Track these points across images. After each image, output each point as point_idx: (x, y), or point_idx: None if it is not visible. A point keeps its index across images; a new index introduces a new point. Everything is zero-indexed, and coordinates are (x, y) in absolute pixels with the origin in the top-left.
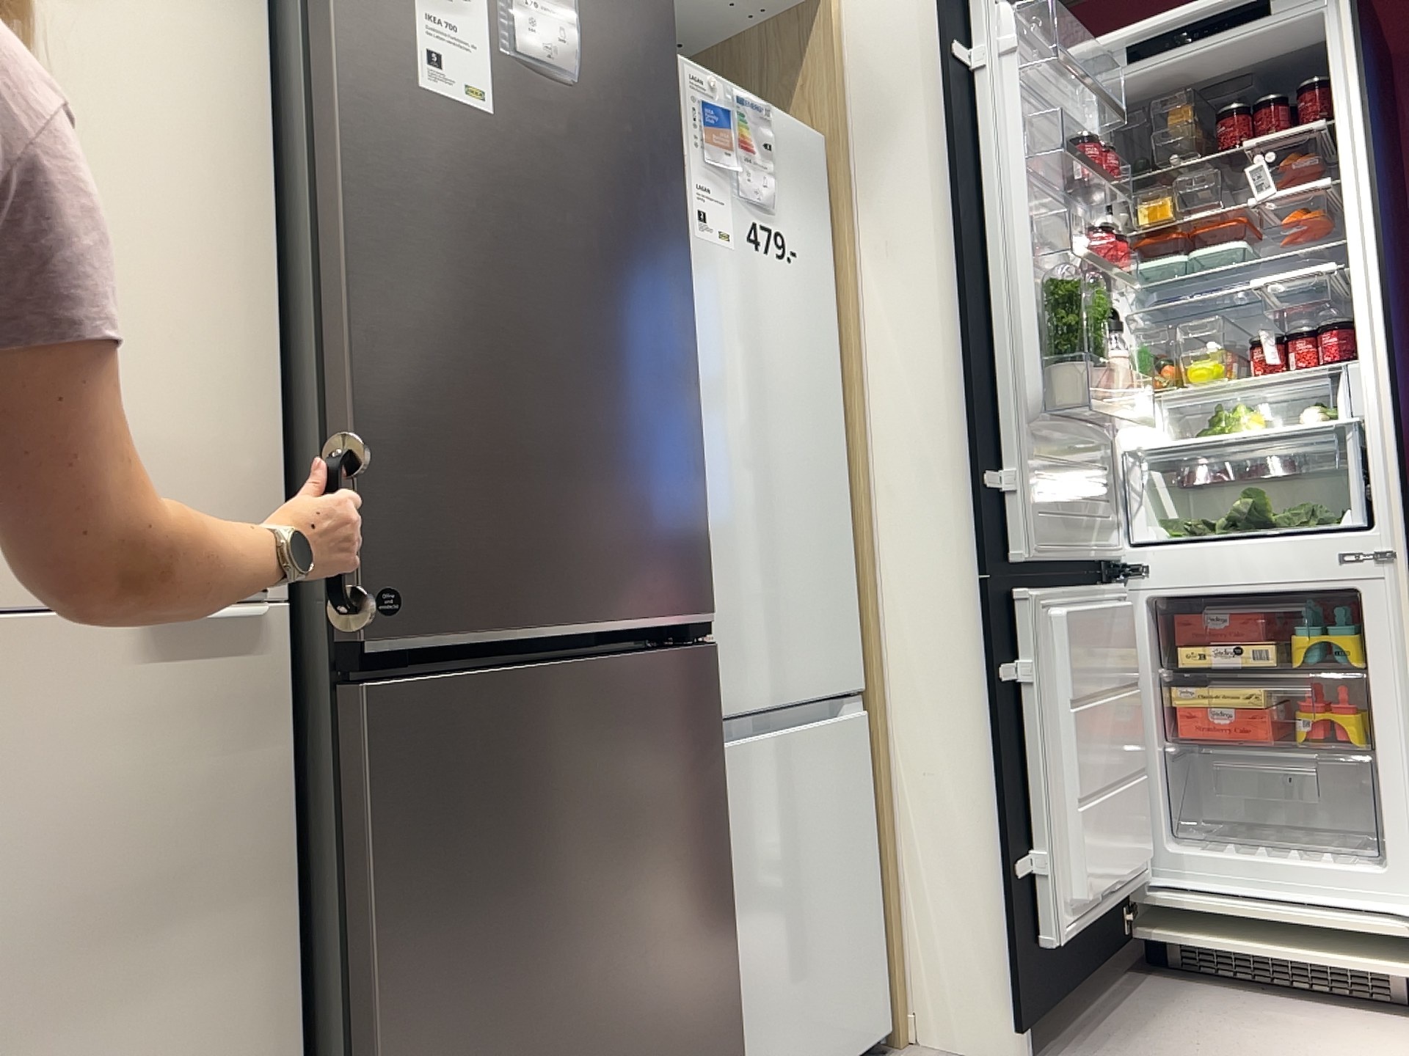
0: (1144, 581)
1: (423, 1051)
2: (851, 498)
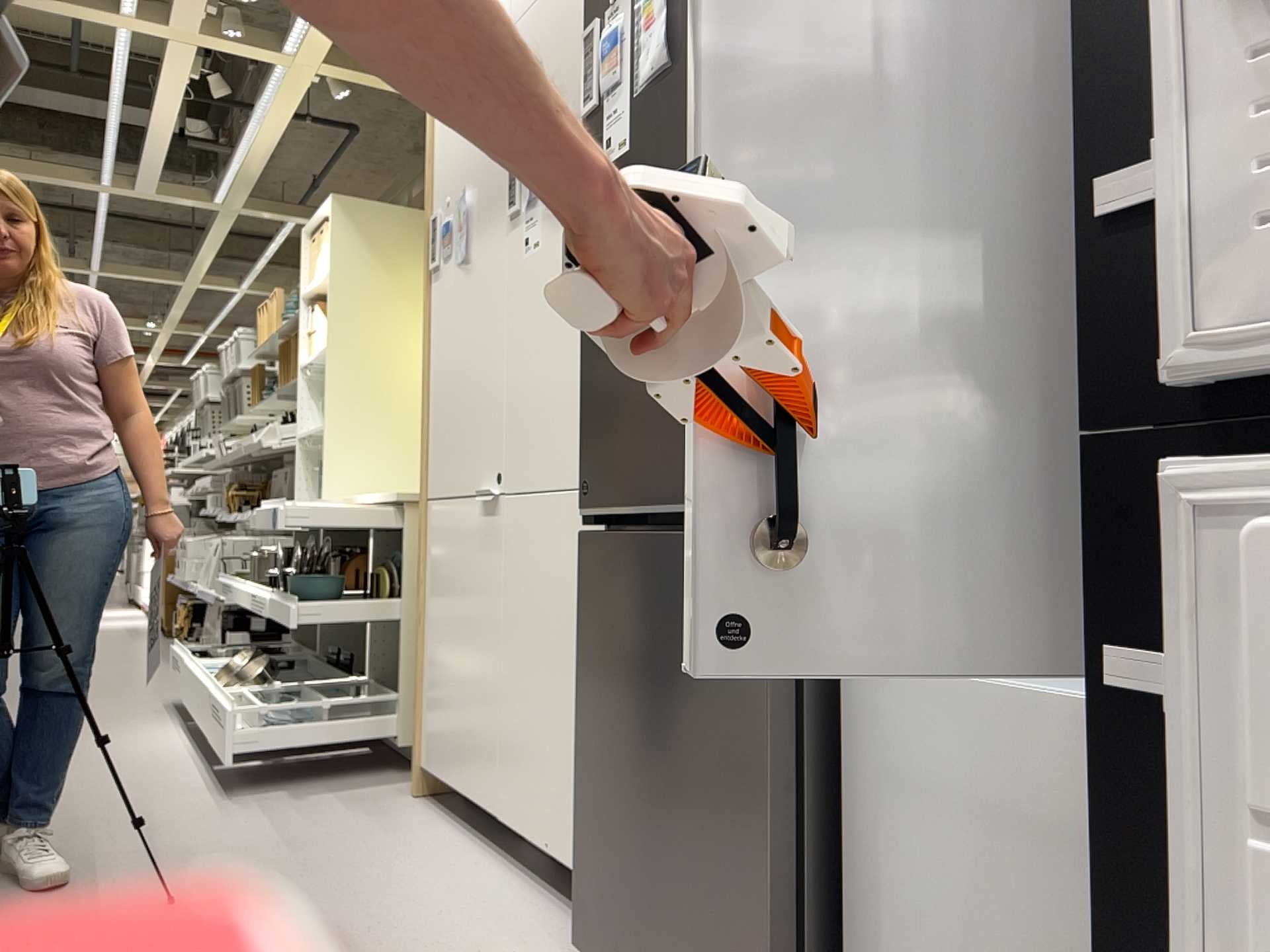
0: None
1: (588, 748)
2: None
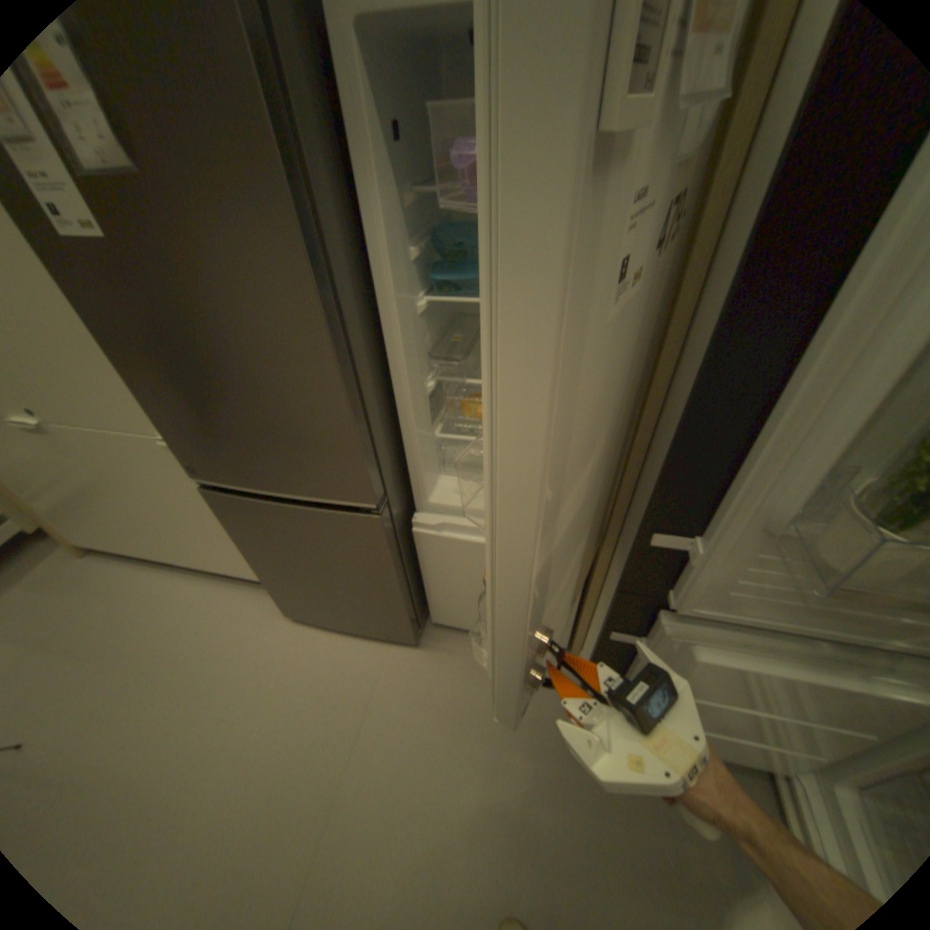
0: None
1: (261, 567)
2: (632, 435)
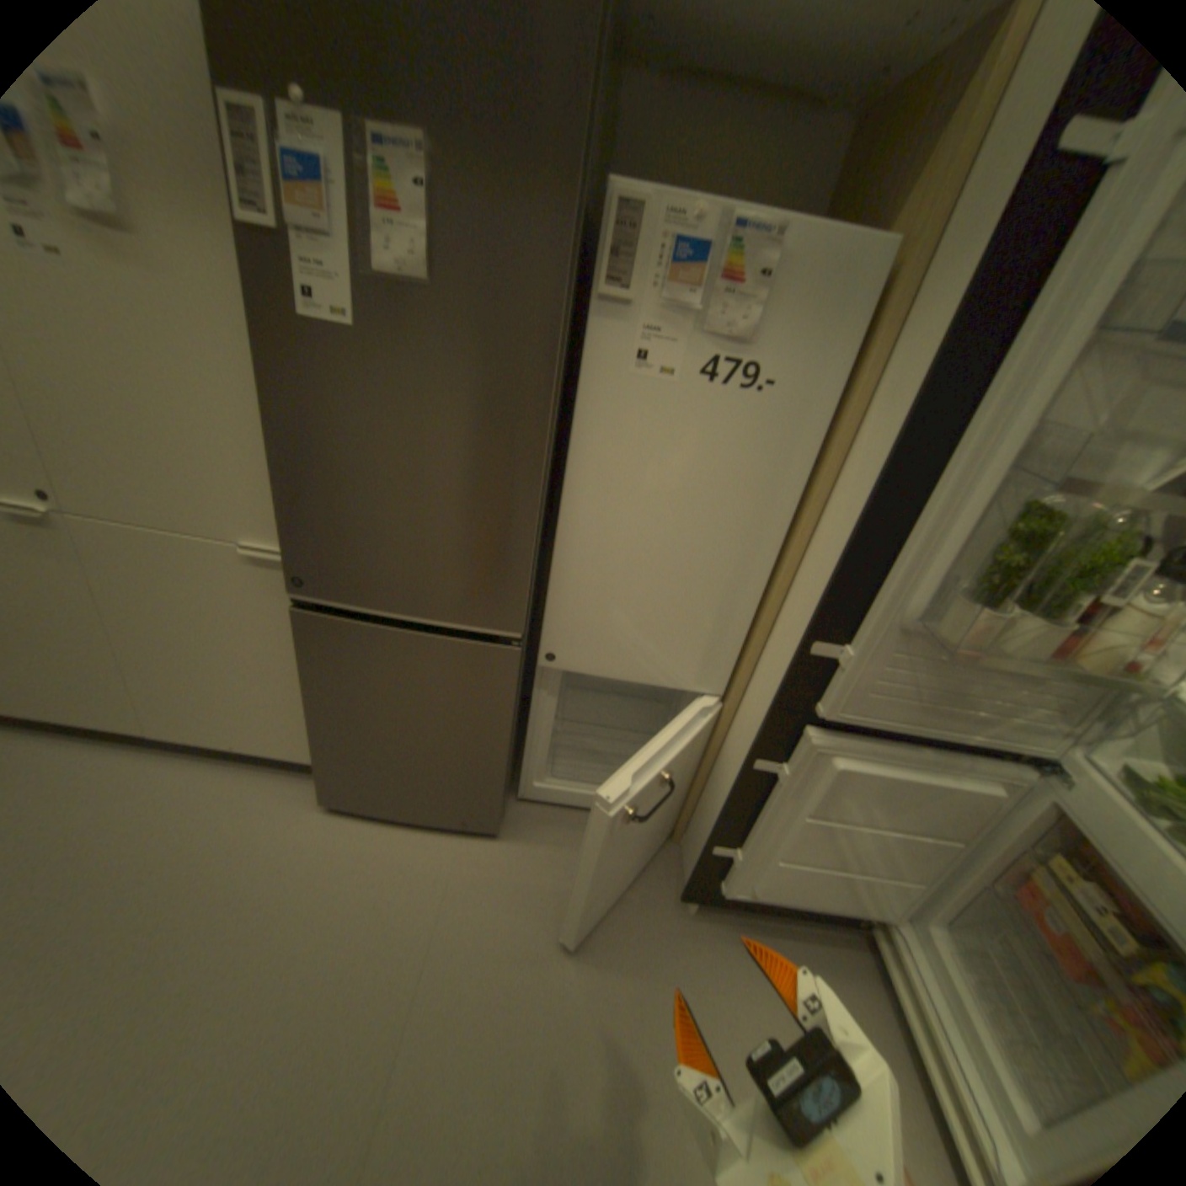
0: (1061, 788)
1: (325, 722)
2: (773, 581)
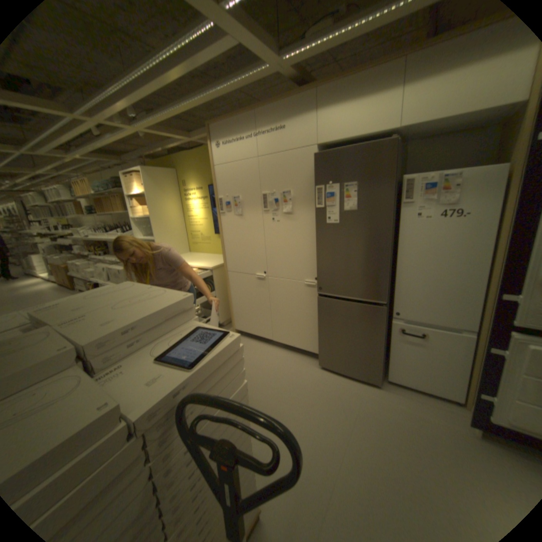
0: None
1: (323, 334)
2: (491, 282)
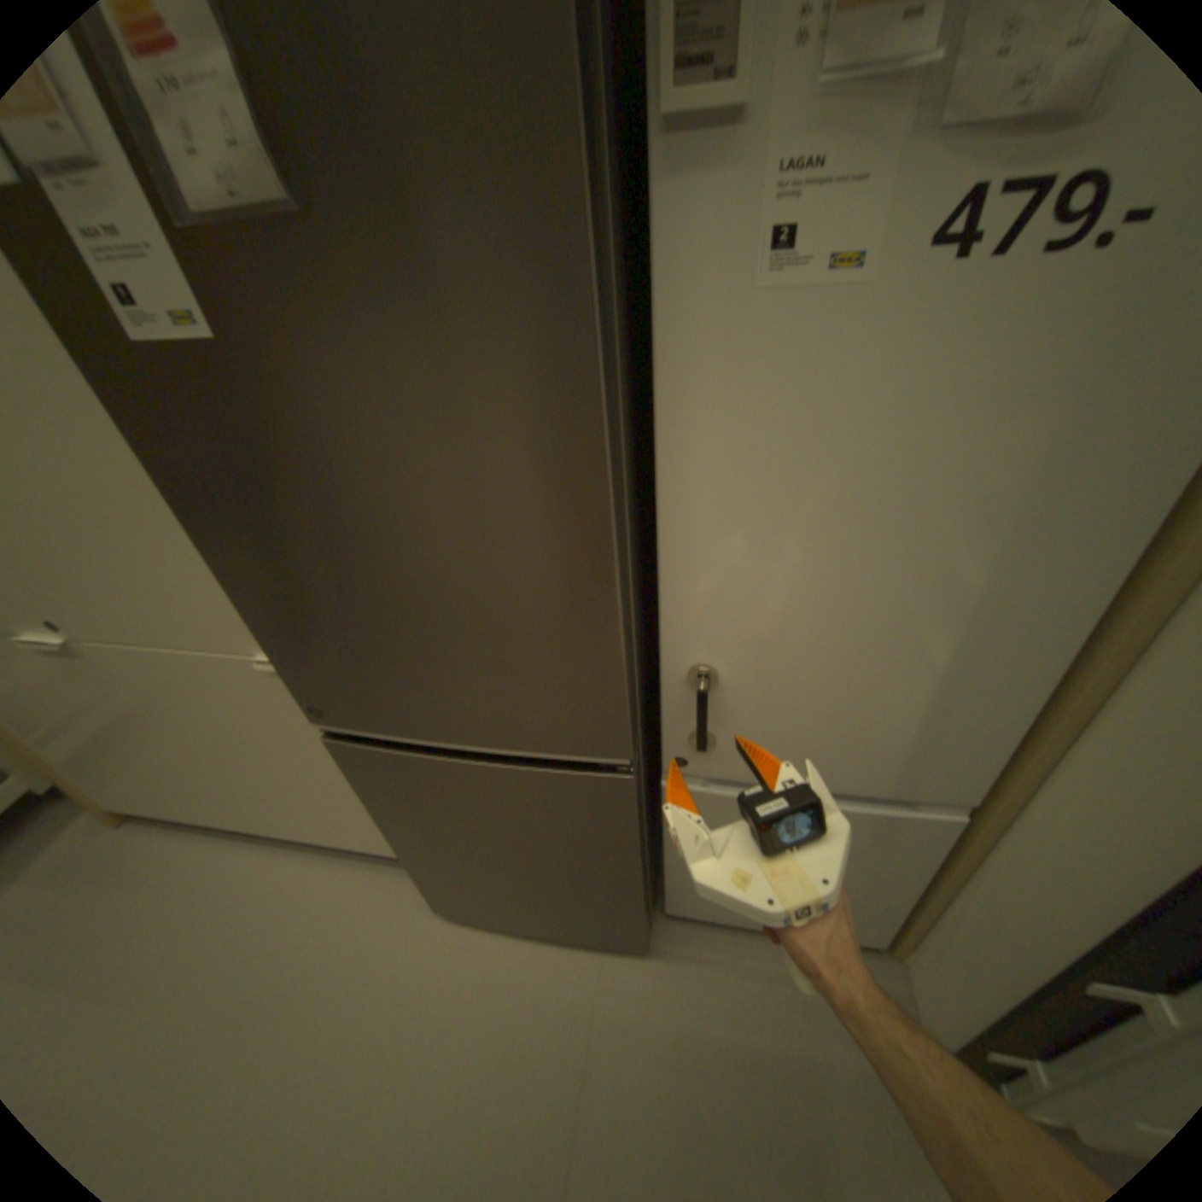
0: None
1: (410, 847)
2: (1096, 631)
